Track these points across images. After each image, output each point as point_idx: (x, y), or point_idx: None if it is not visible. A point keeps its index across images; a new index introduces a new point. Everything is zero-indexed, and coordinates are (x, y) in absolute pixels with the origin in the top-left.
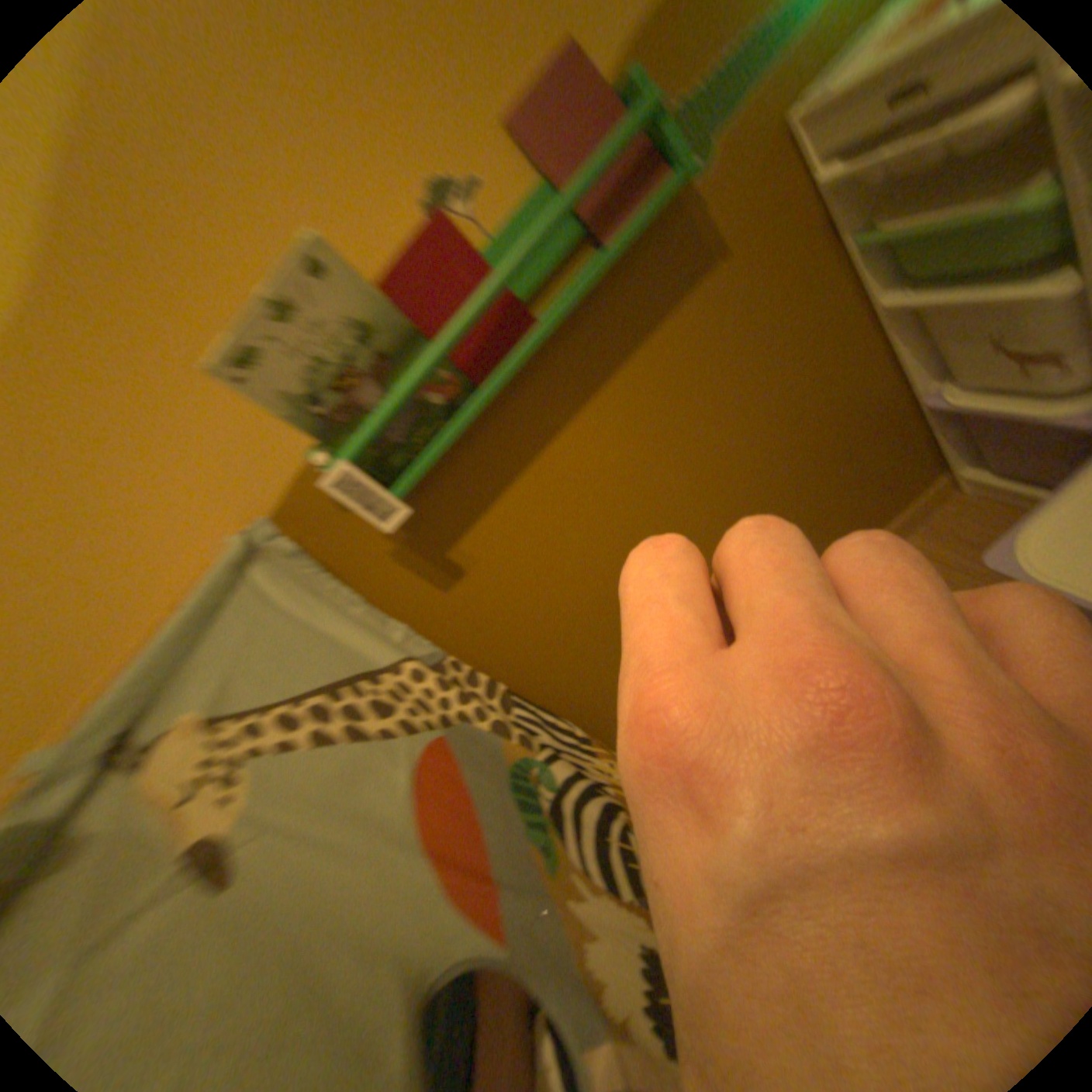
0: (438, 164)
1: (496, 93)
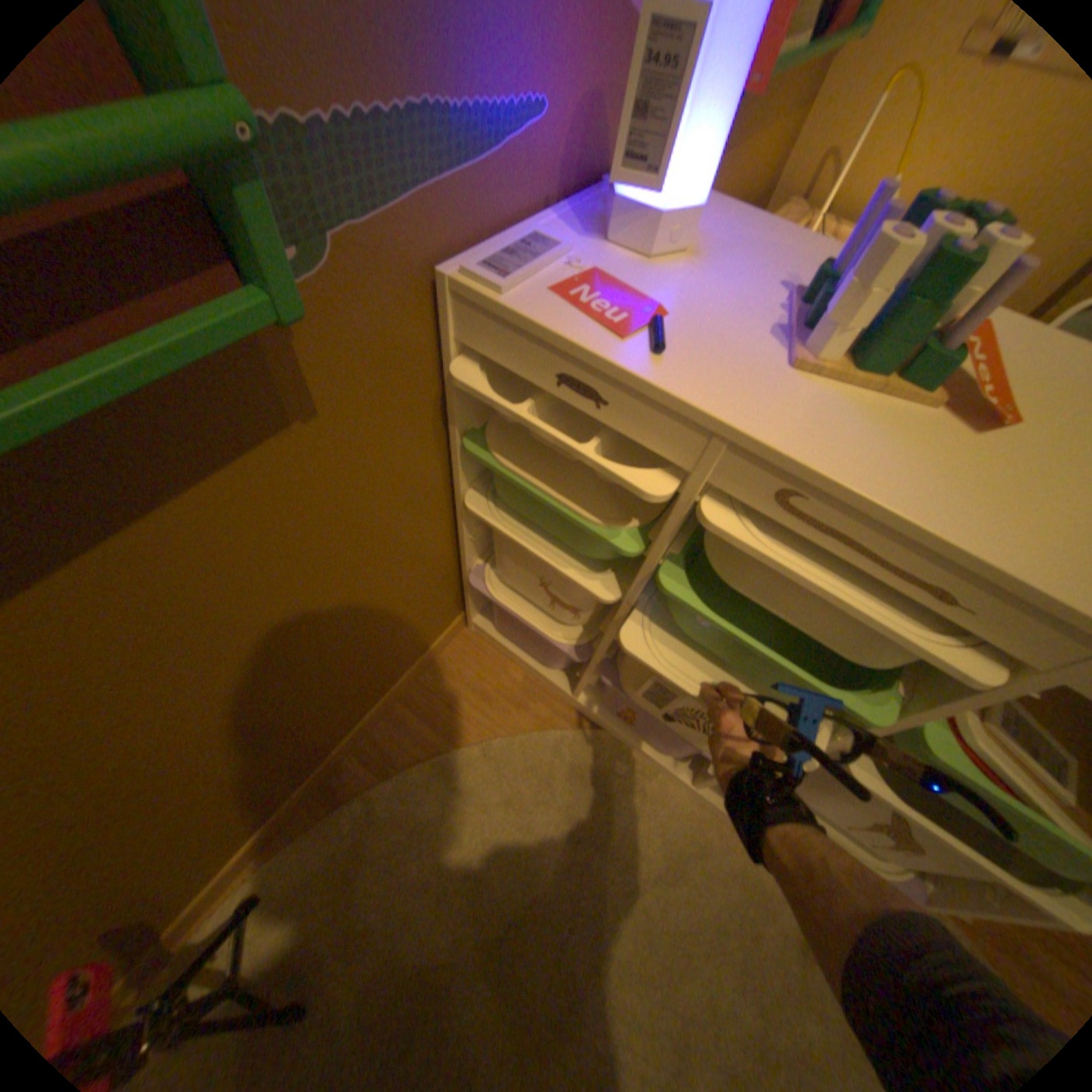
0: None
1: None
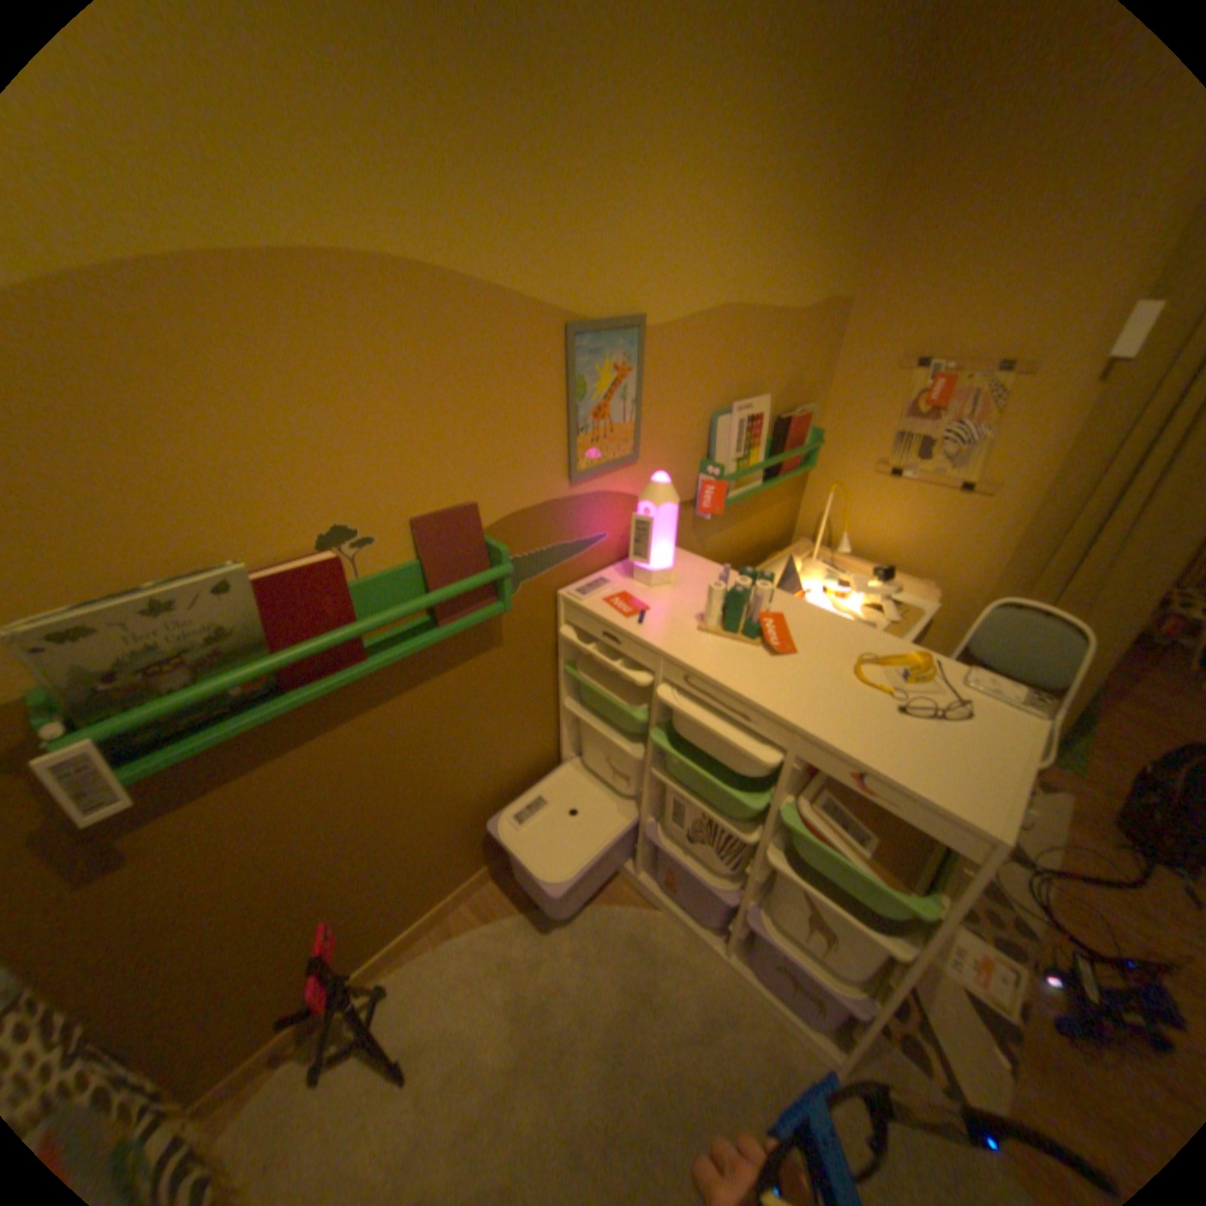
0: (355, 521)
1: (420, 504)
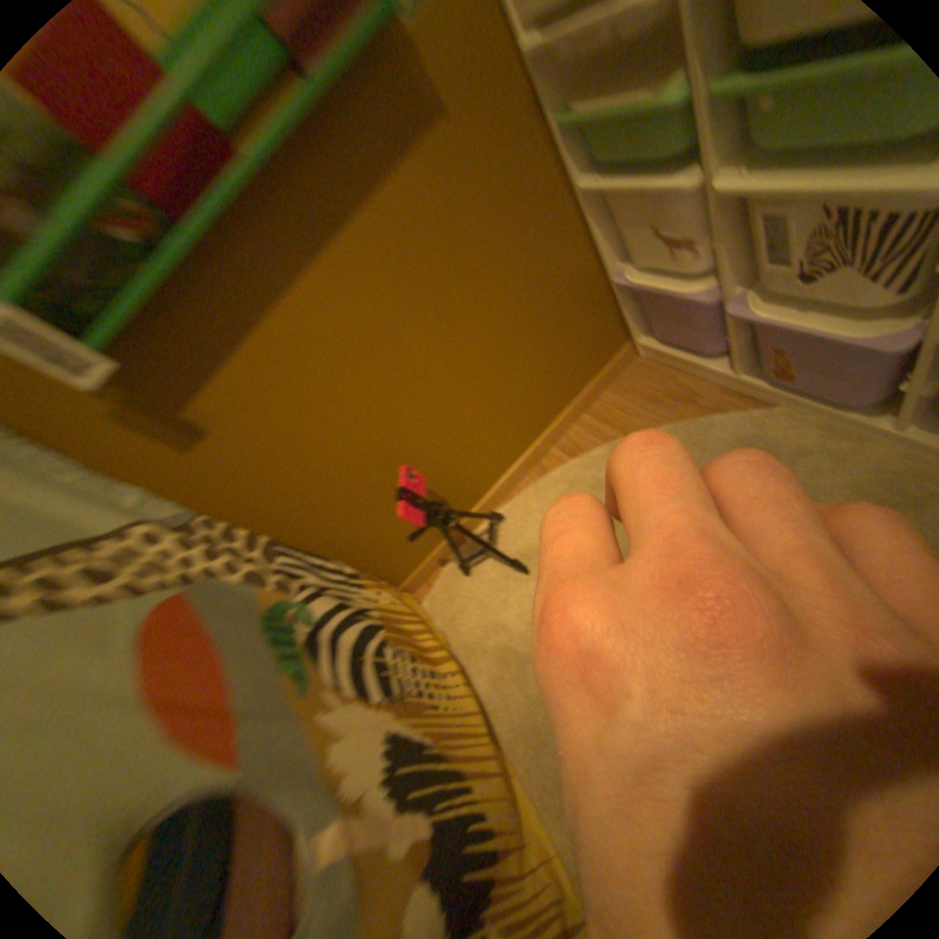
0: None
1: None
